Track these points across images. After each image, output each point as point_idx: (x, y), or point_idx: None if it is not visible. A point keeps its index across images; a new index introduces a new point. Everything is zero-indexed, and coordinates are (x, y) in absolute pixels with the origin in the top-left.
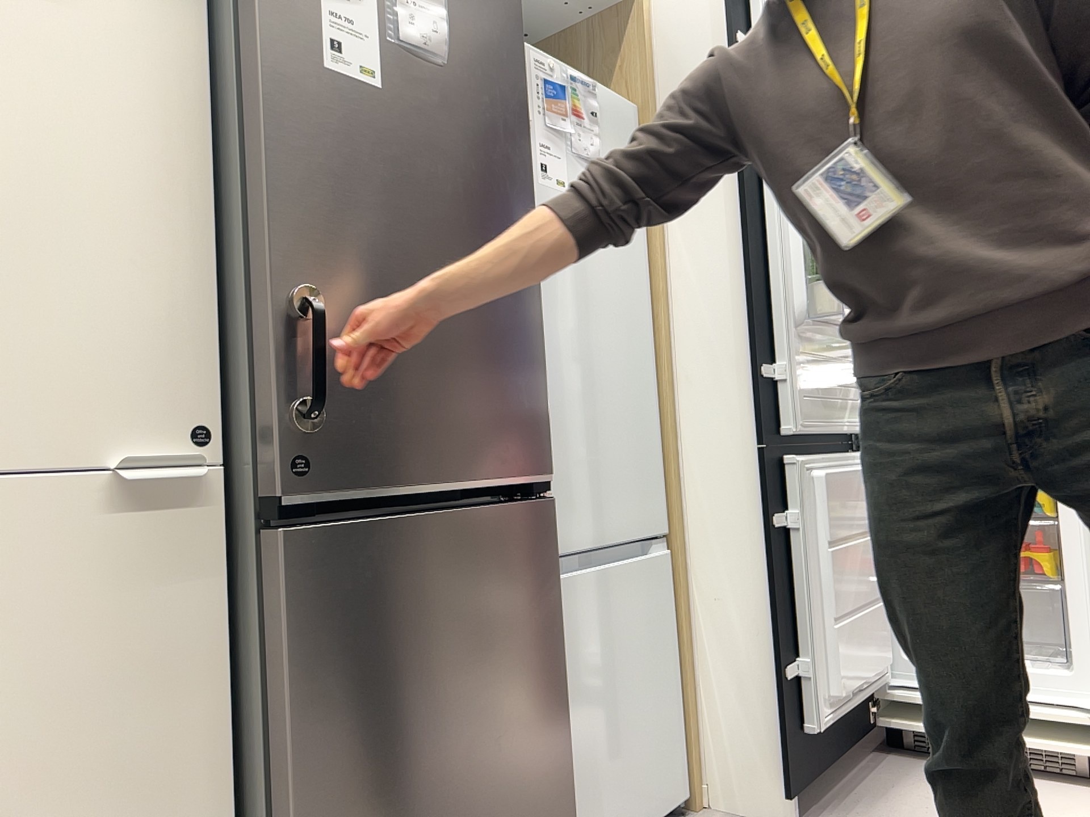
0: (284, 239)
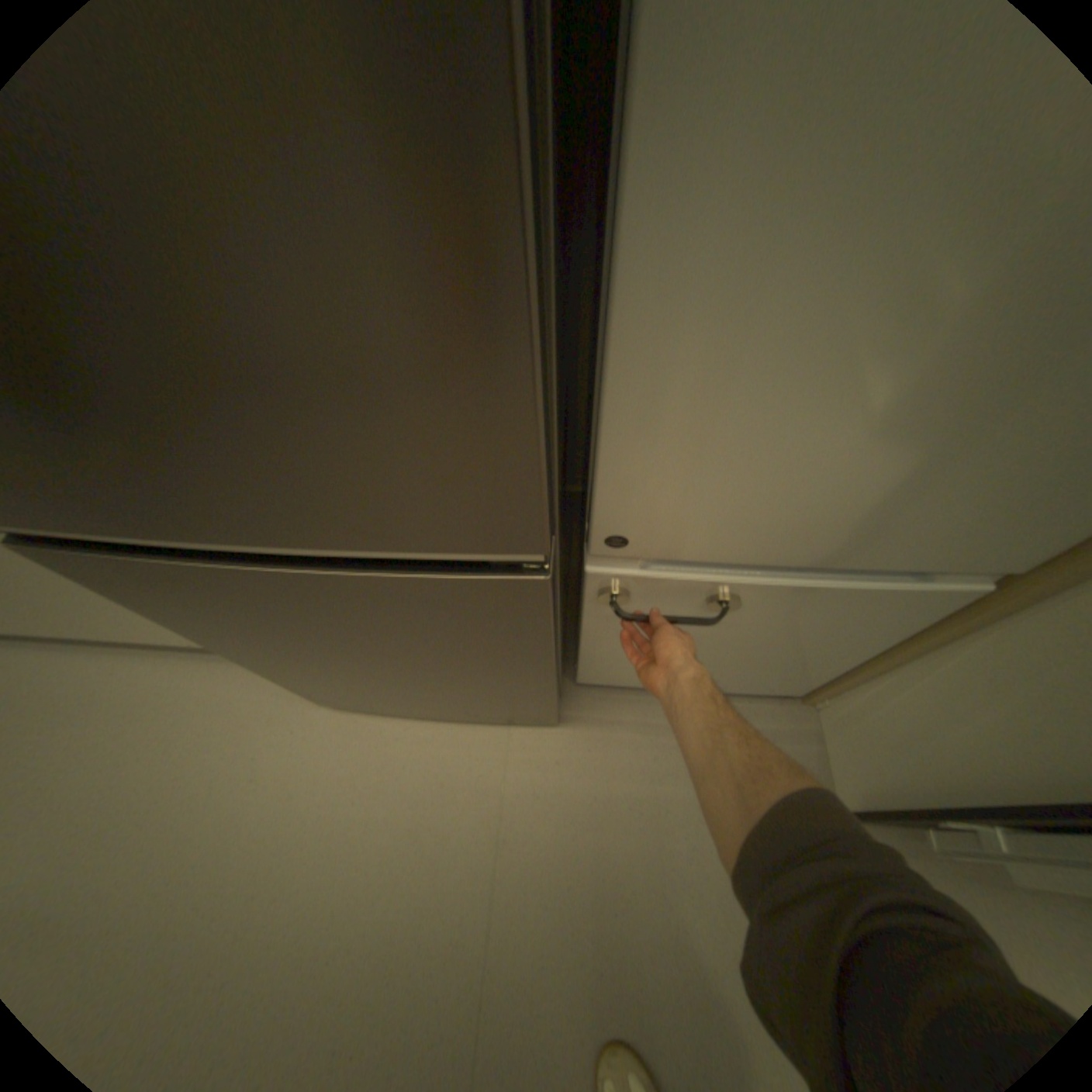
0: None
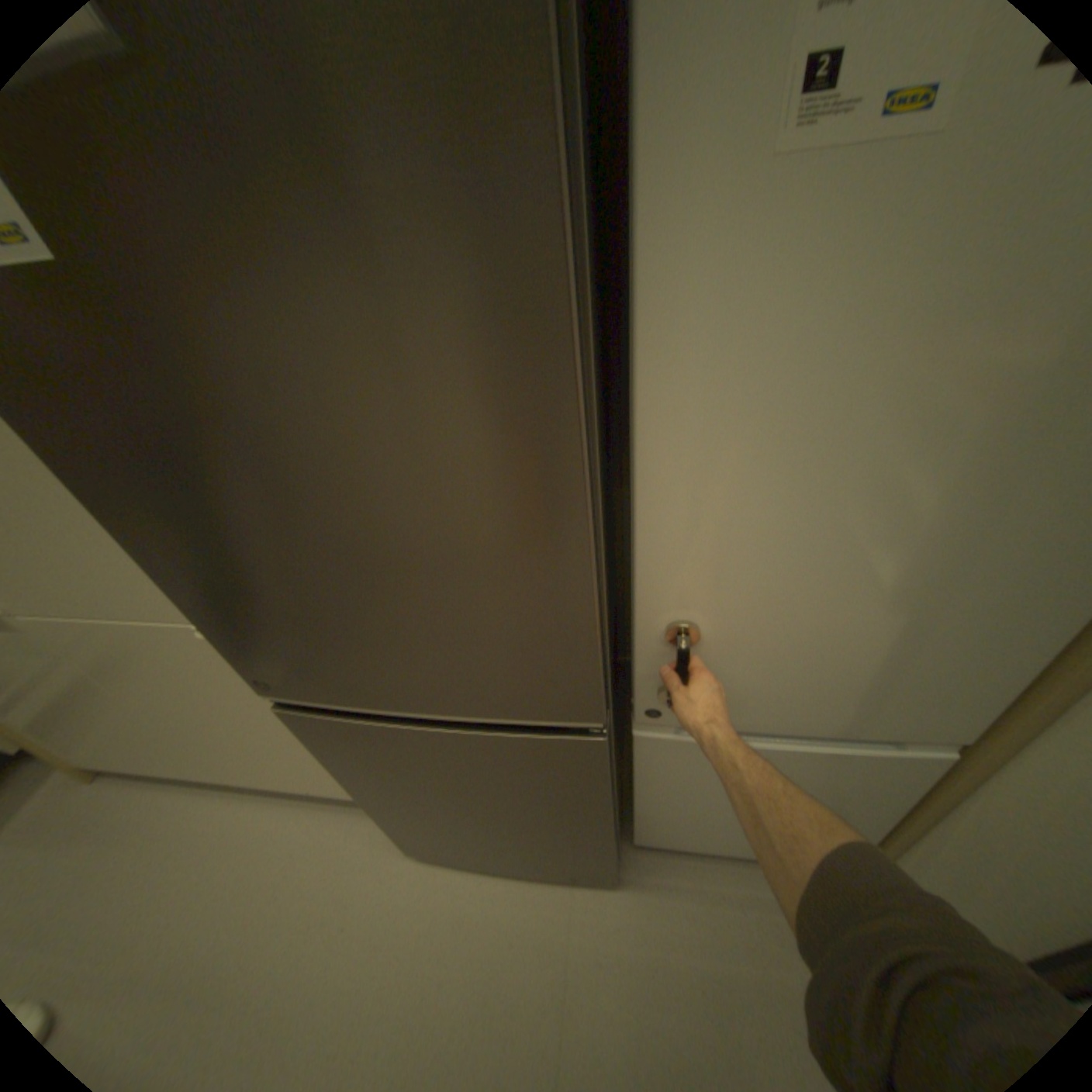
0: (120, 529)
